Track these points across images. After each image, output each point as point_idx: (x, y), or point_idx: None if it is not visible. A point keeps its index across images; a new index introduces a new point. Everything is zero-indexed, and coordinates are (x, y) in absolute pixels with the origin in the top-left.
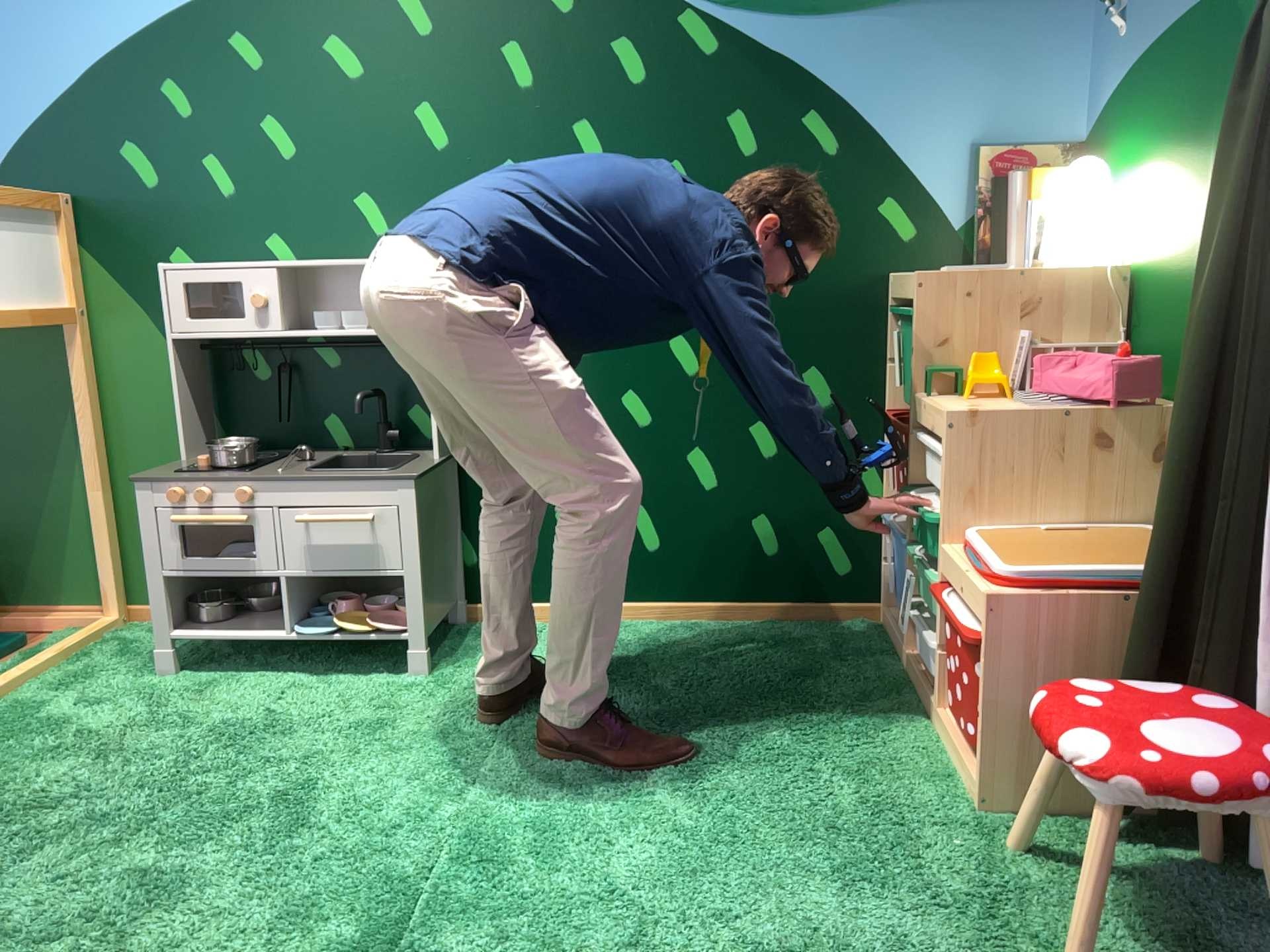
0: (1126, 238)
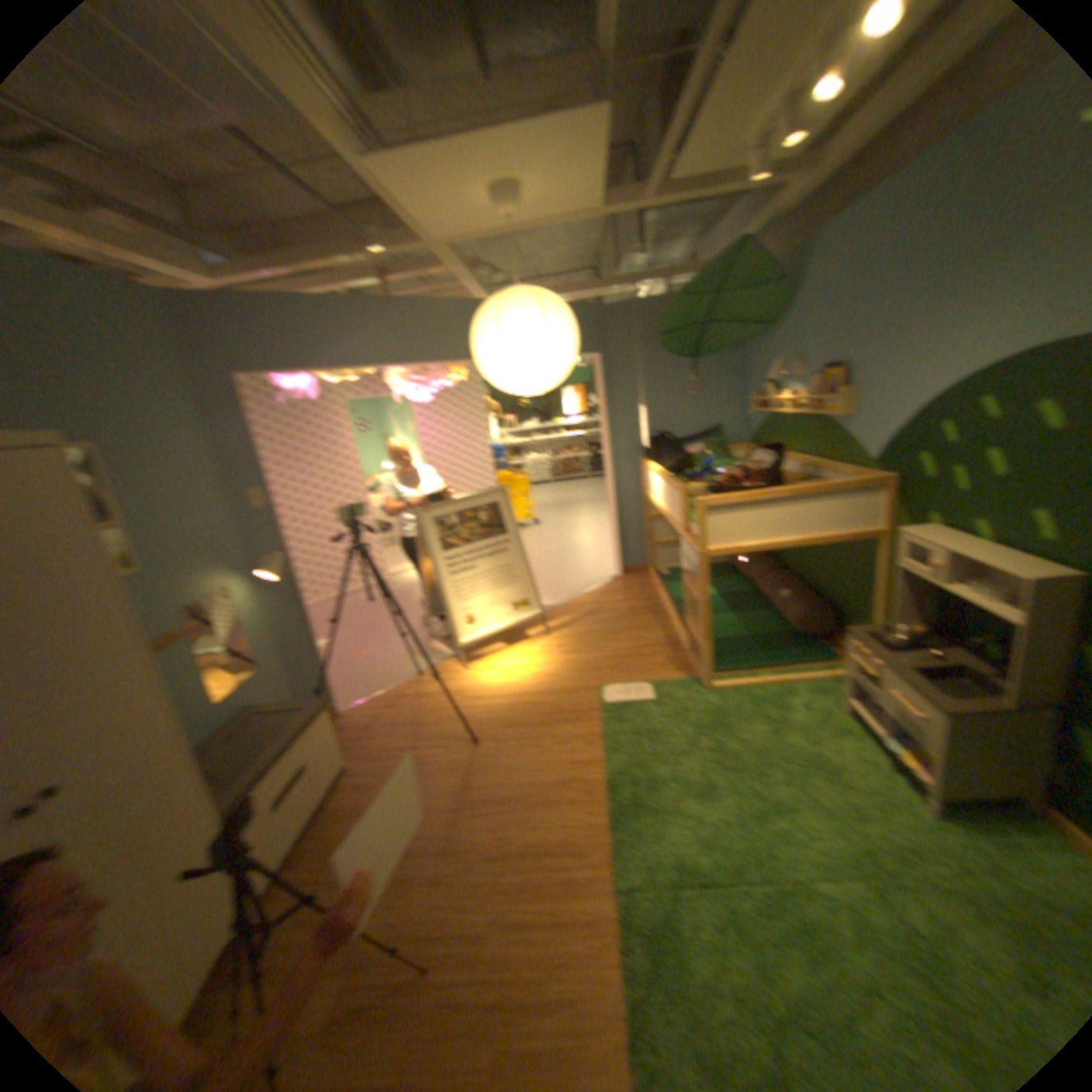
0: None
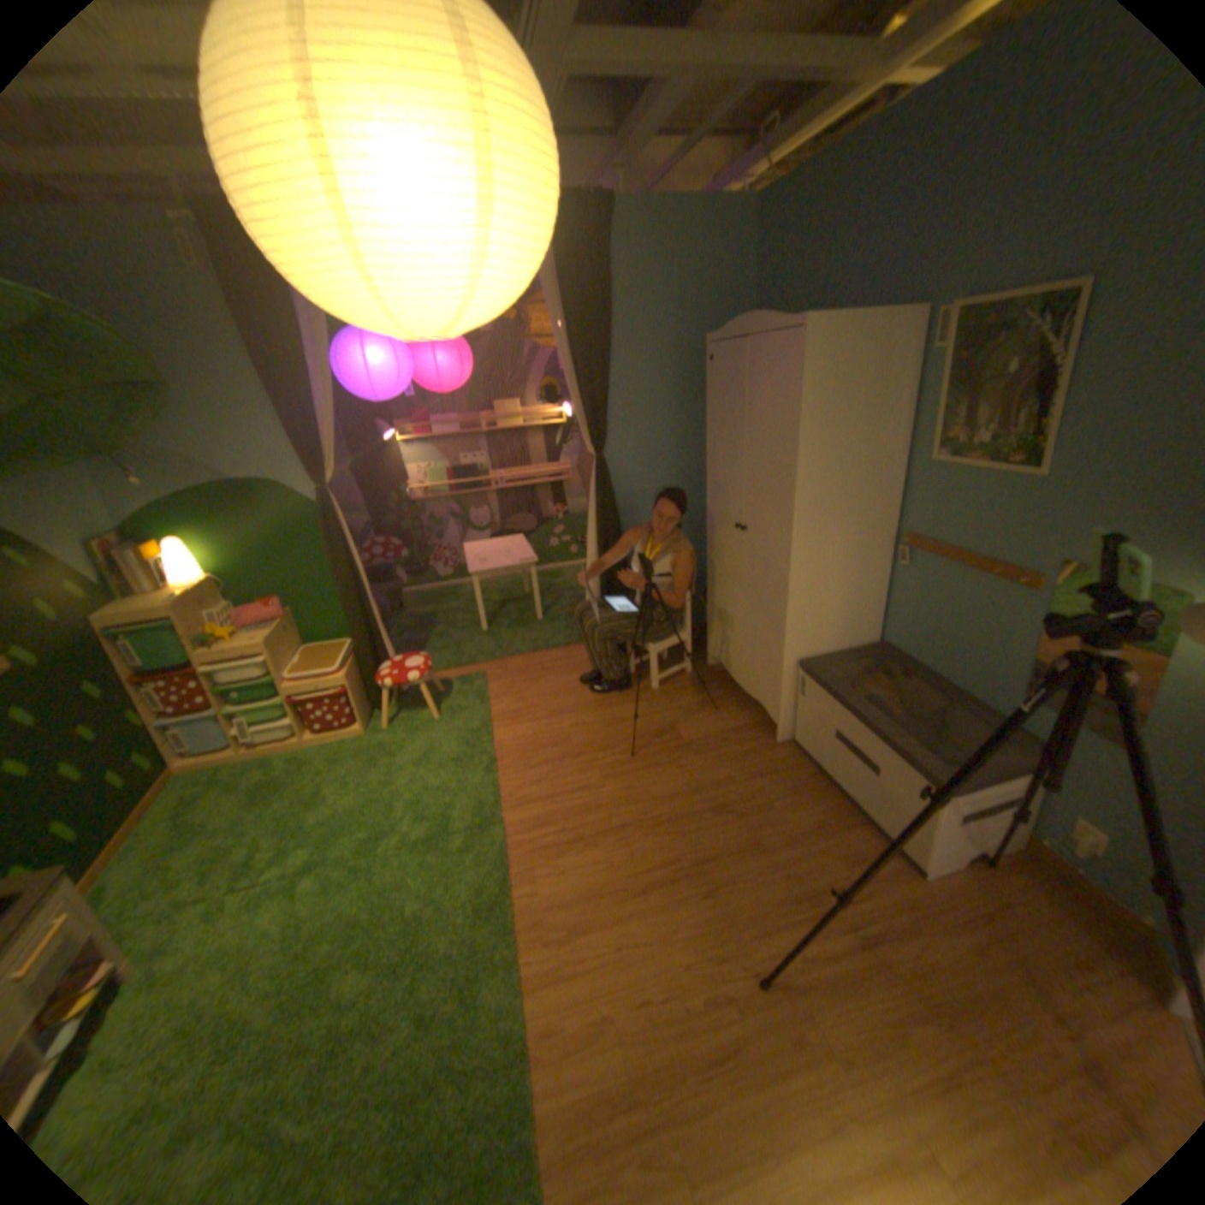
0: (195, 565)
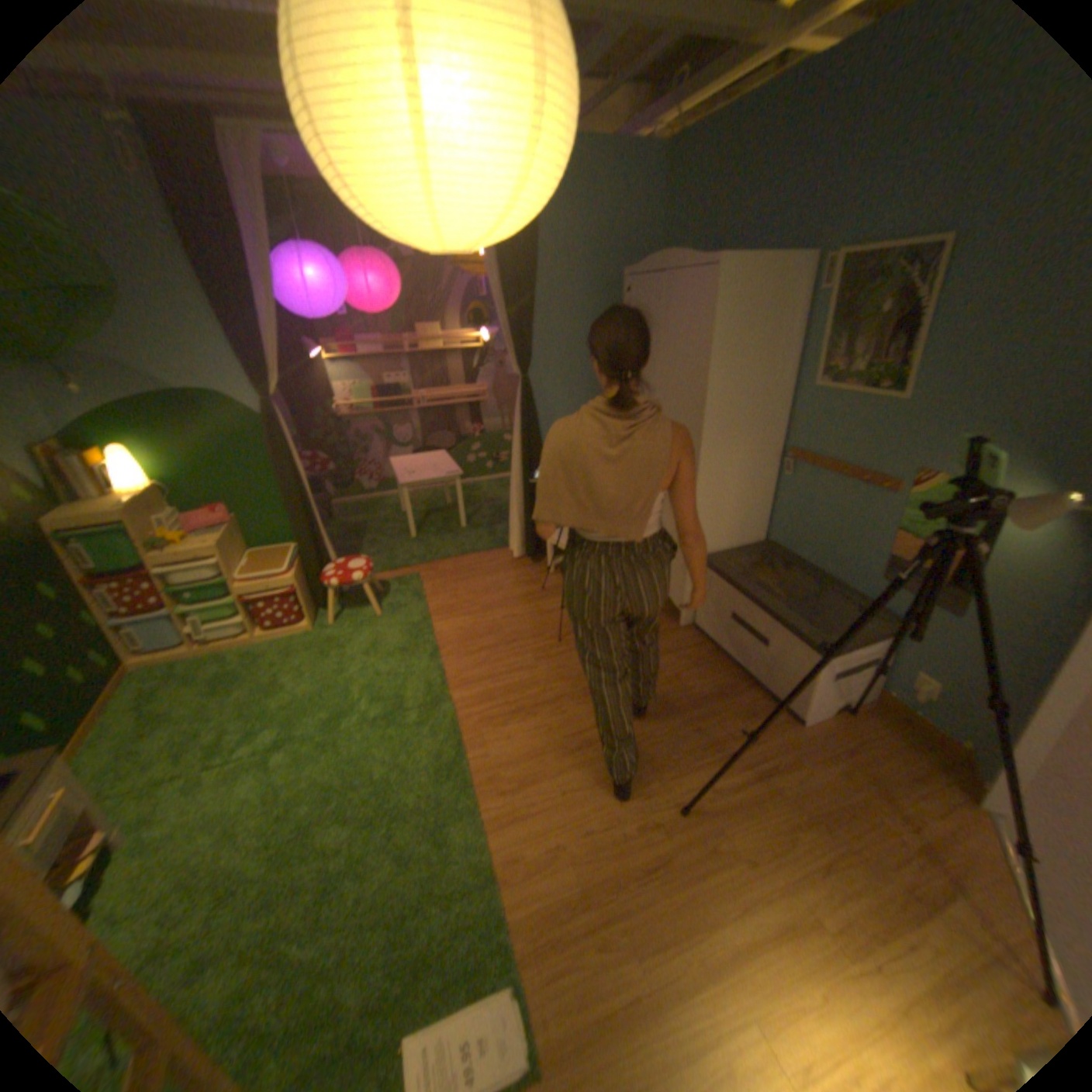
0: (137, 474)
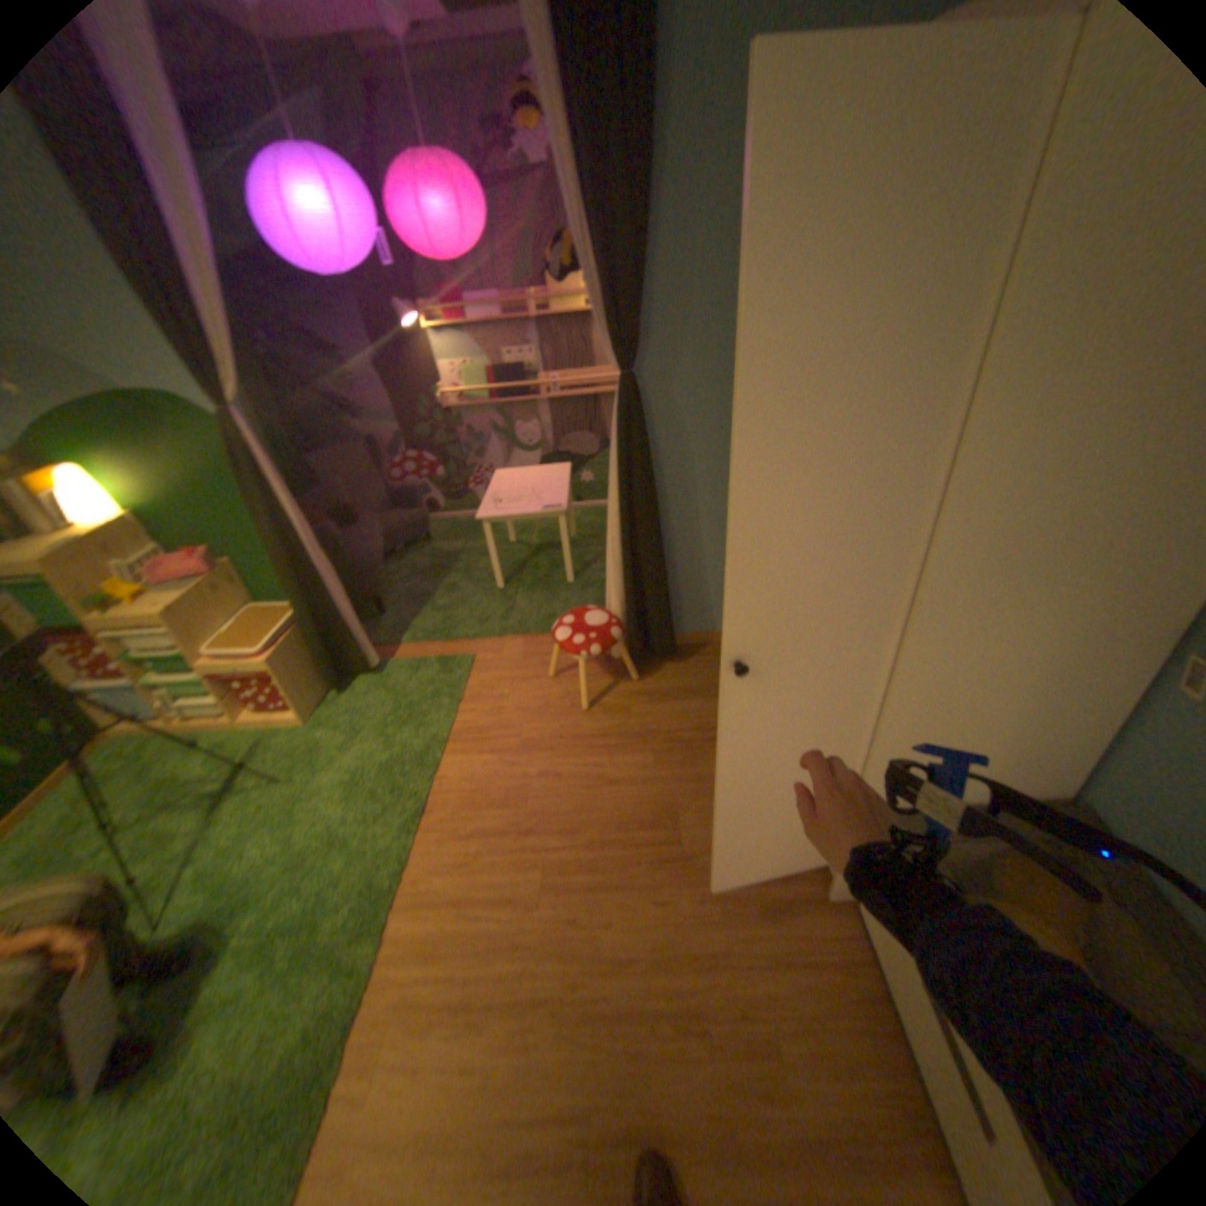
0: (115, 498)
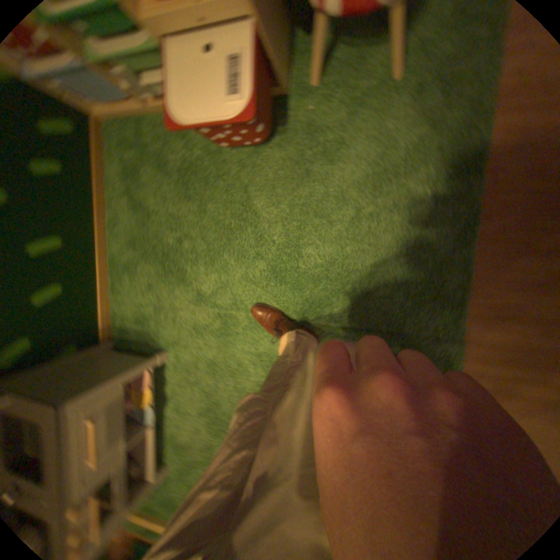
0: None
